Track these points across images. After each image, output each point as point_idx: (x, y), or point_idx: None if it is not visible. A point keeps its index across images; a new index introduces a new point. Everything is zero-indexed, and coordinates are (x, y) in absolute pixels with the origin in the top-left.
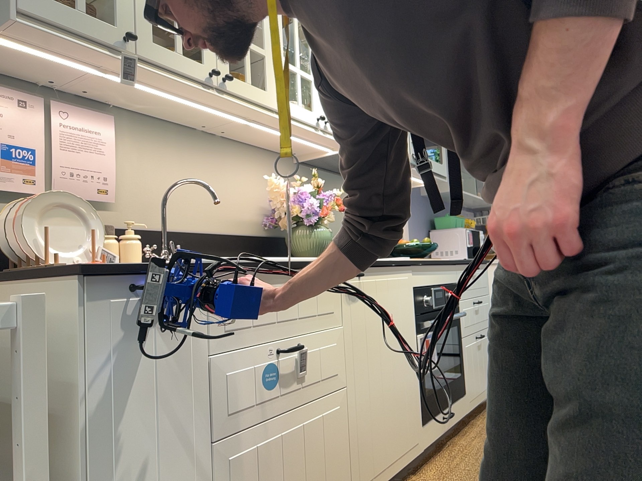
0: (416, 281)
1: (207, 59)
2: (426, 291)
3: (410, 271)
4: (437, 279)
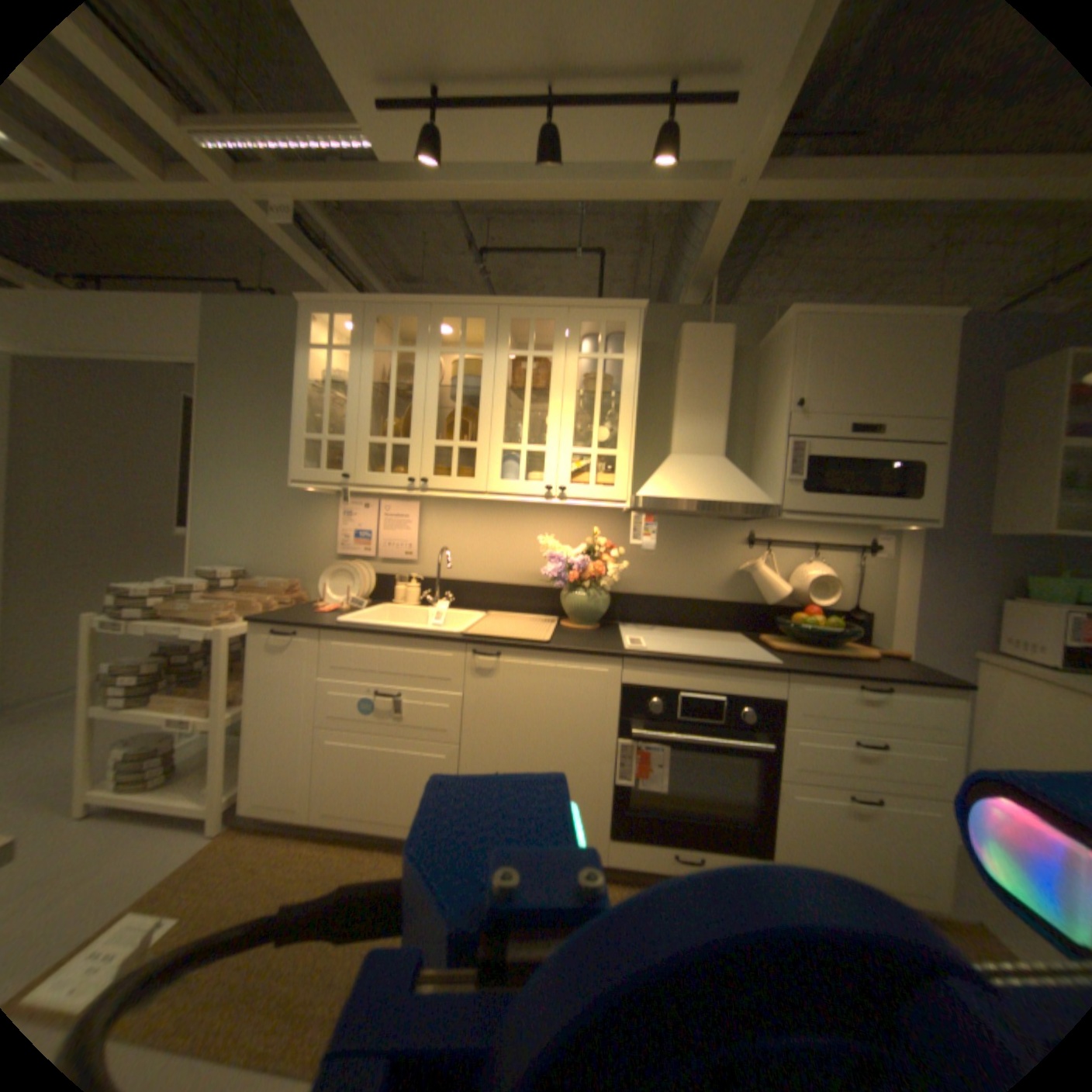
0: (629, 677)
1: (410, 470)
2: (657, 693)
3: (611, 663)
4: (697, 684)
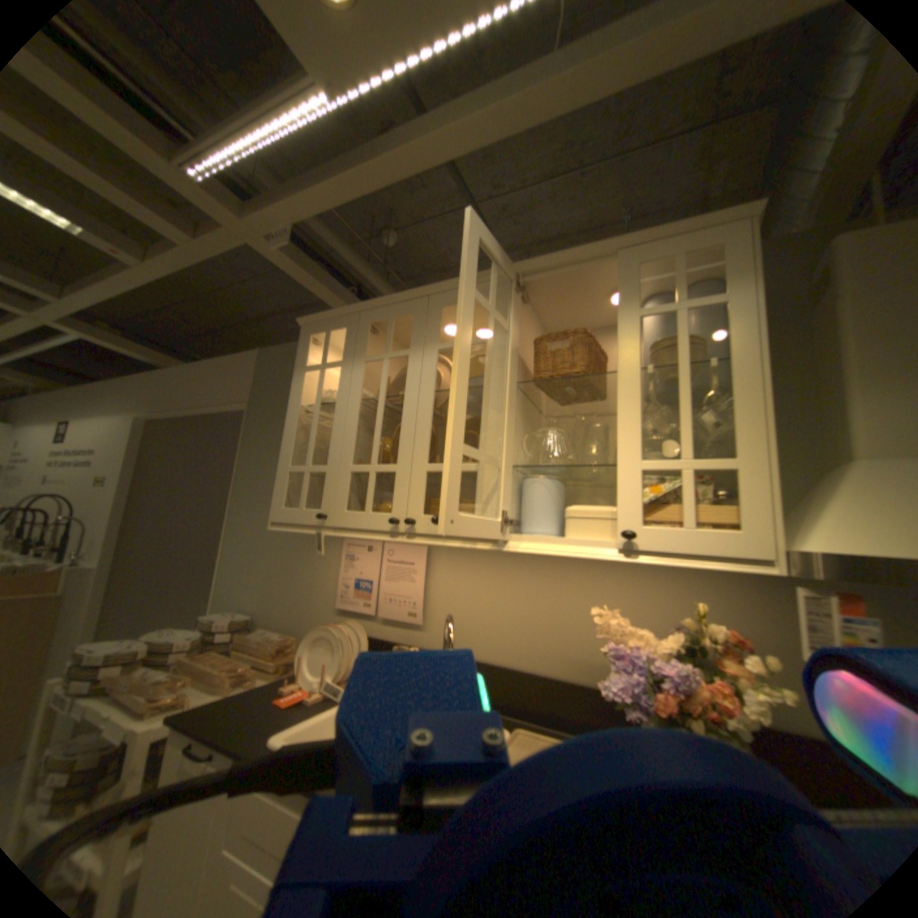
0: None
1: (398, 506)
2: None
3: None
4: None
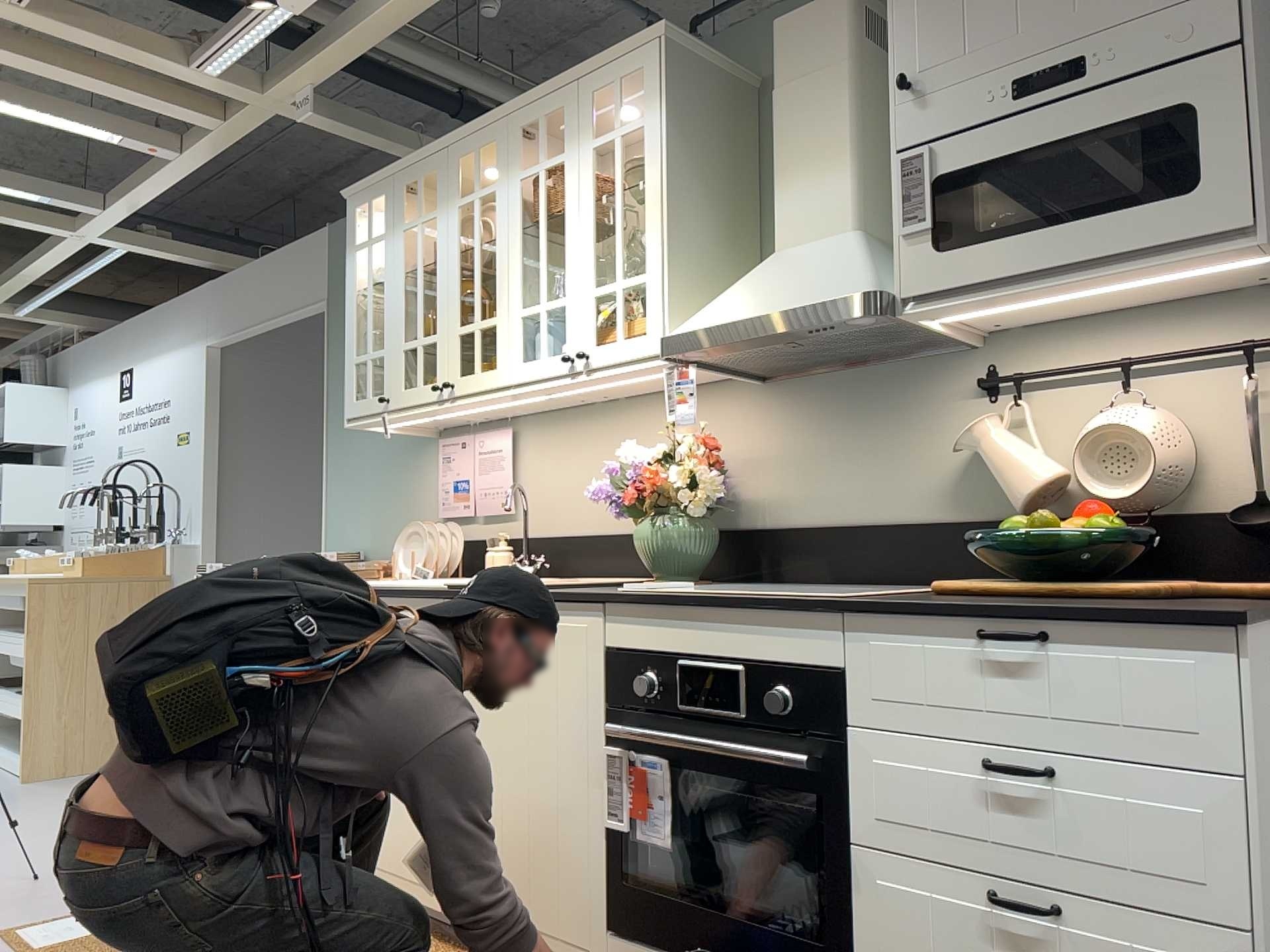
0: (615, 637)
1: (438, 375)
2: (653, 663)
3: (591, 613)
4: (705, 643)
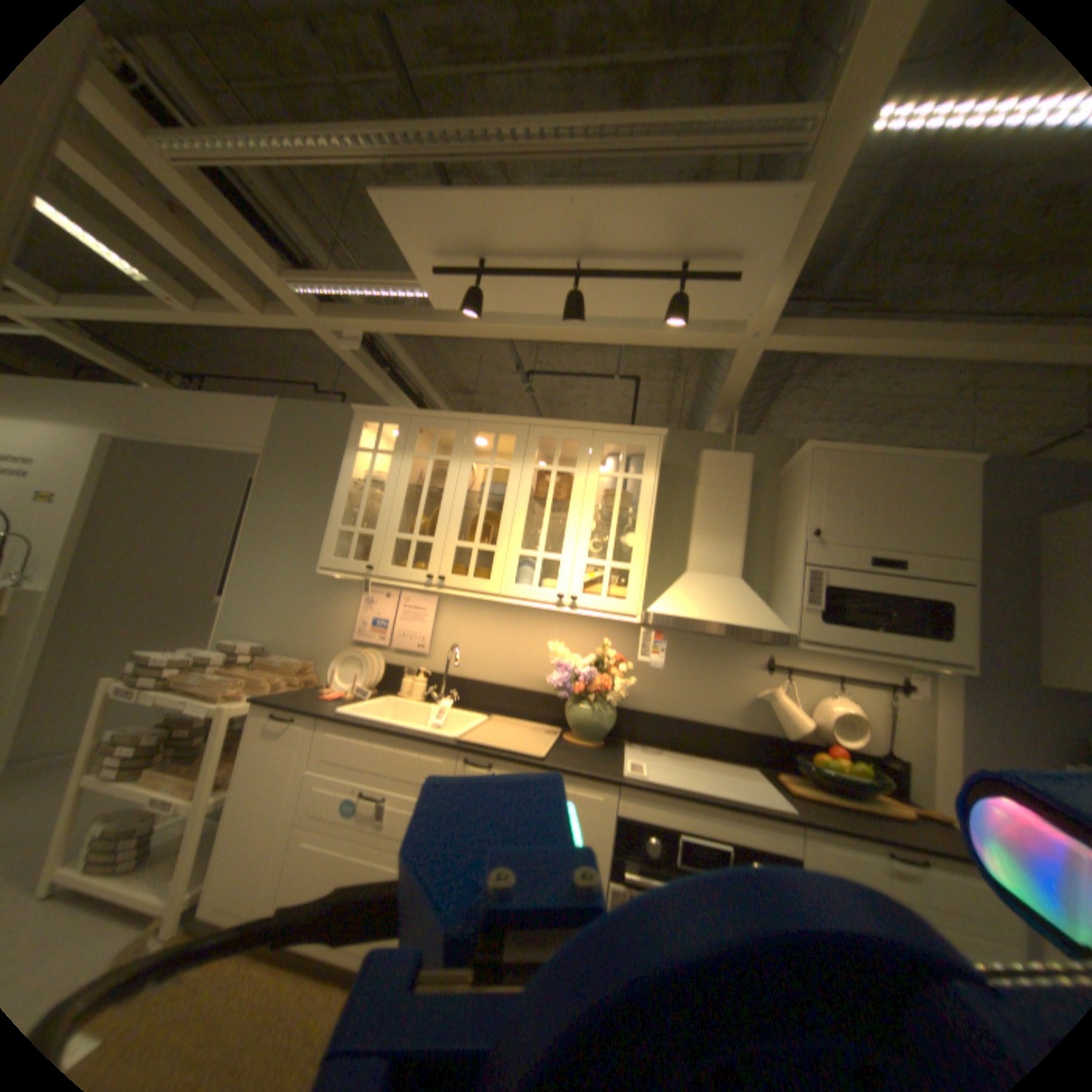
0: (627, 809)
1: (431, 567)
2: (657, 832)
3: (609, 790)
4: (702, 826)
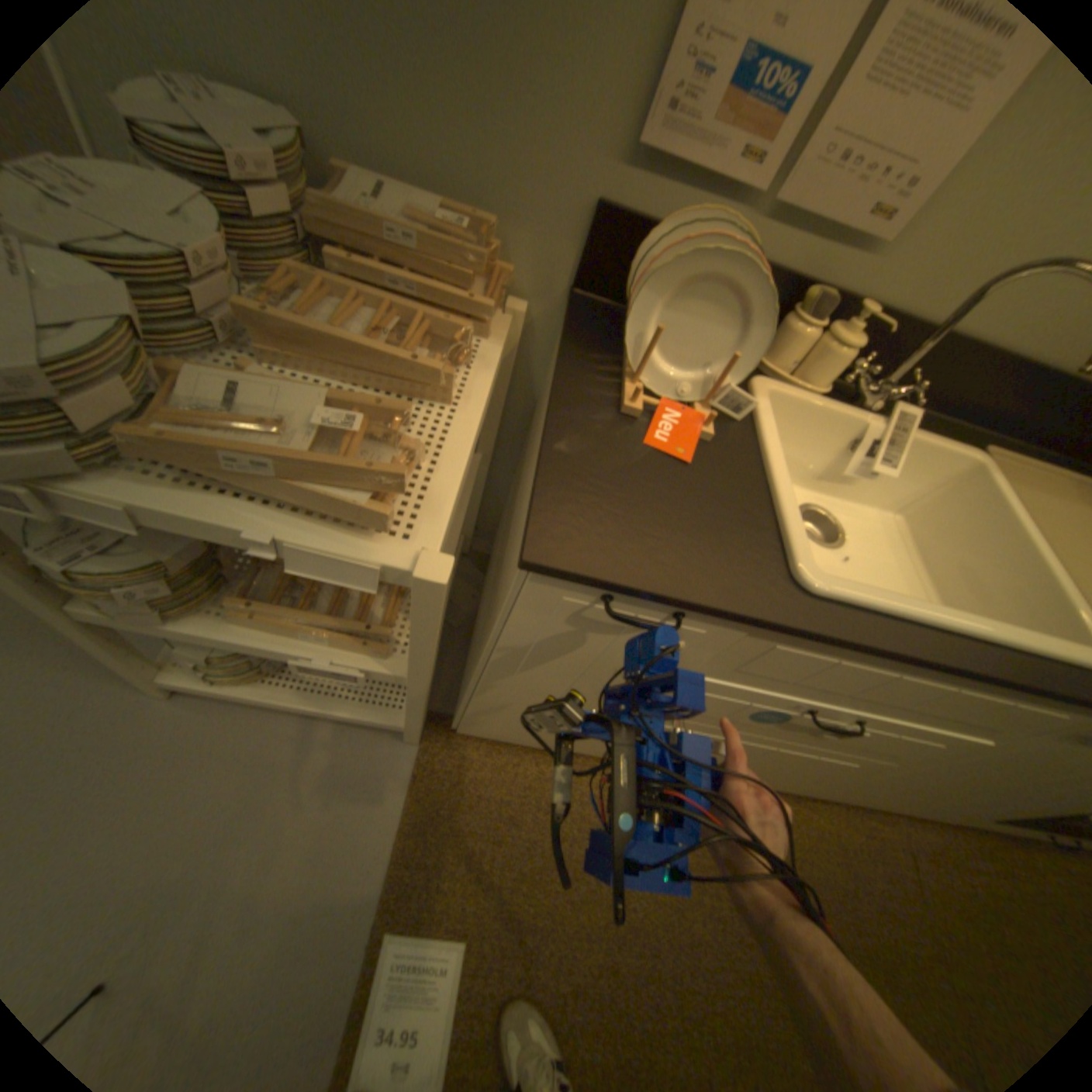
0: None
1: None
2: None
3: None
4: None
